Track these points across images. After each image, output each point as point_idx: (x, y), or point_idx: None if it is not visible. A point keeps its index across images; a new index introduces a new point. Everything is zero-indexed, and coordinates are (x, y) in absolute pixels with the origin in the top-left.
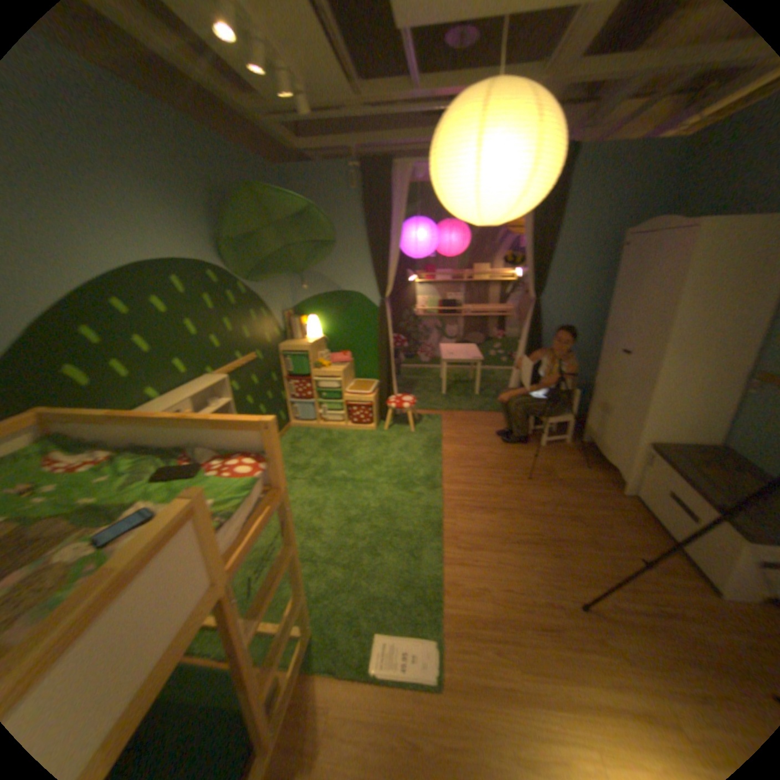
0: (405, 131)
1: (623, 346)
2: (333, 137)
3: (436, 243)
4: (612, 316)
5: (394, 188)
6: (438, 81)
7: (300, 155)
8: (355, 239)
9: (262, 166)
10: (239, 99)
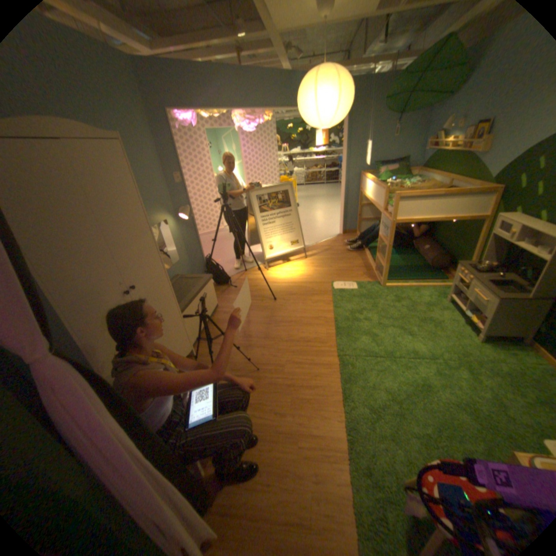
0: None
1: (116, 292)
2: None
3: None
4: None
5: None
6: None
7: None
8: None
9: None
10: None
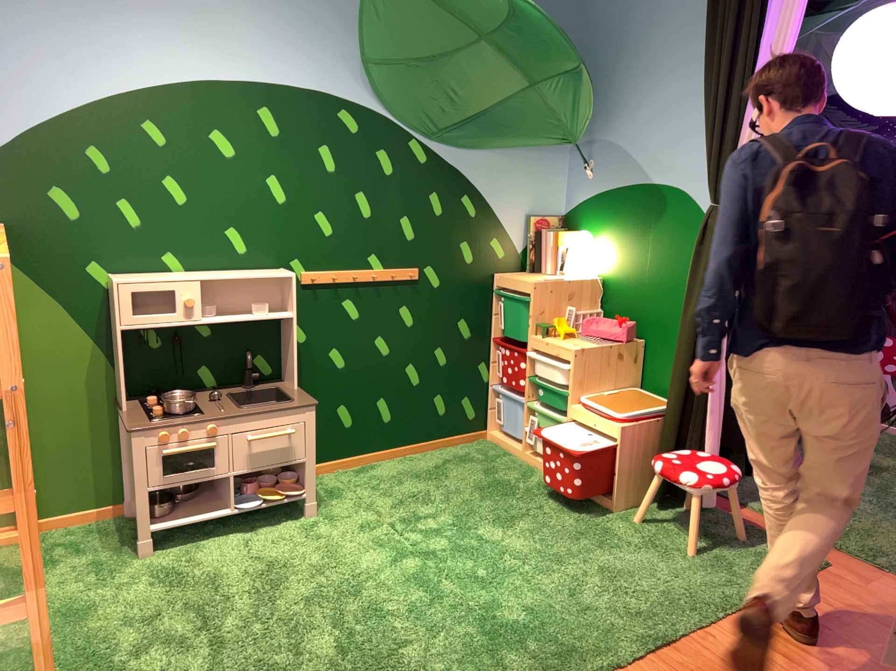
0: None
1: None
2: None
3: None
4: None
5: None
6: None
7: None
8: (690, 73)
9: None
10: None
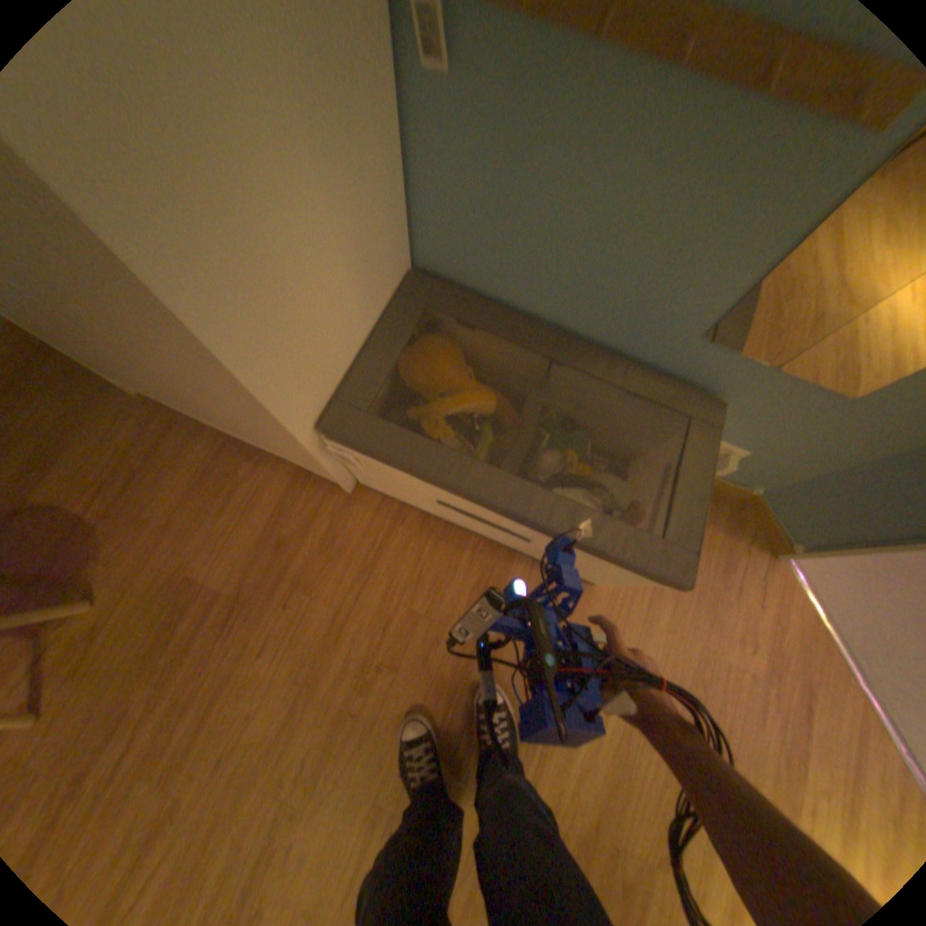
0: None
1: None
2: None
3: None
4: None
5: None
6: None
7: None
8: None
9: None
10: None
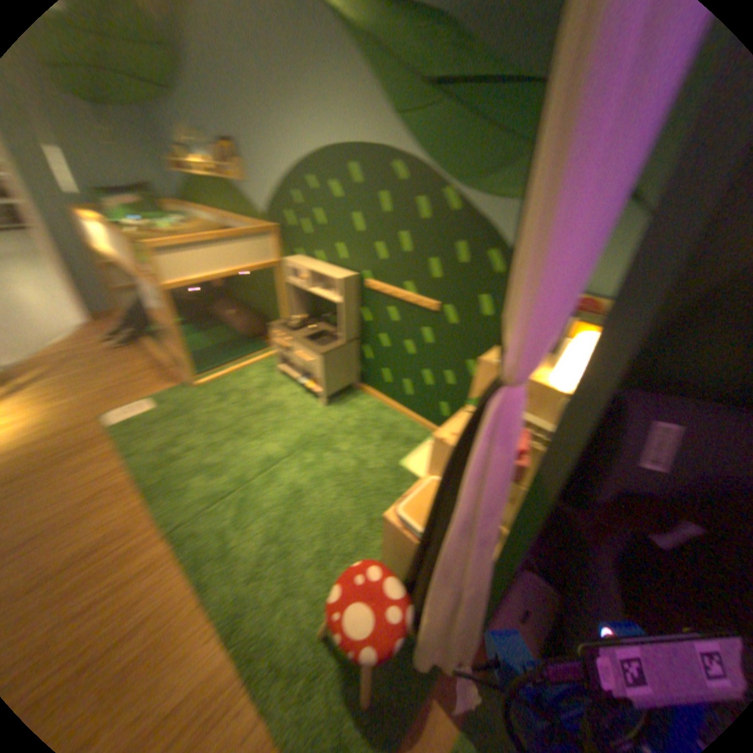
0: None
1: None
2: None
3: None
4: None
5: None
6: None
7: None
8: None
9: None
10: None
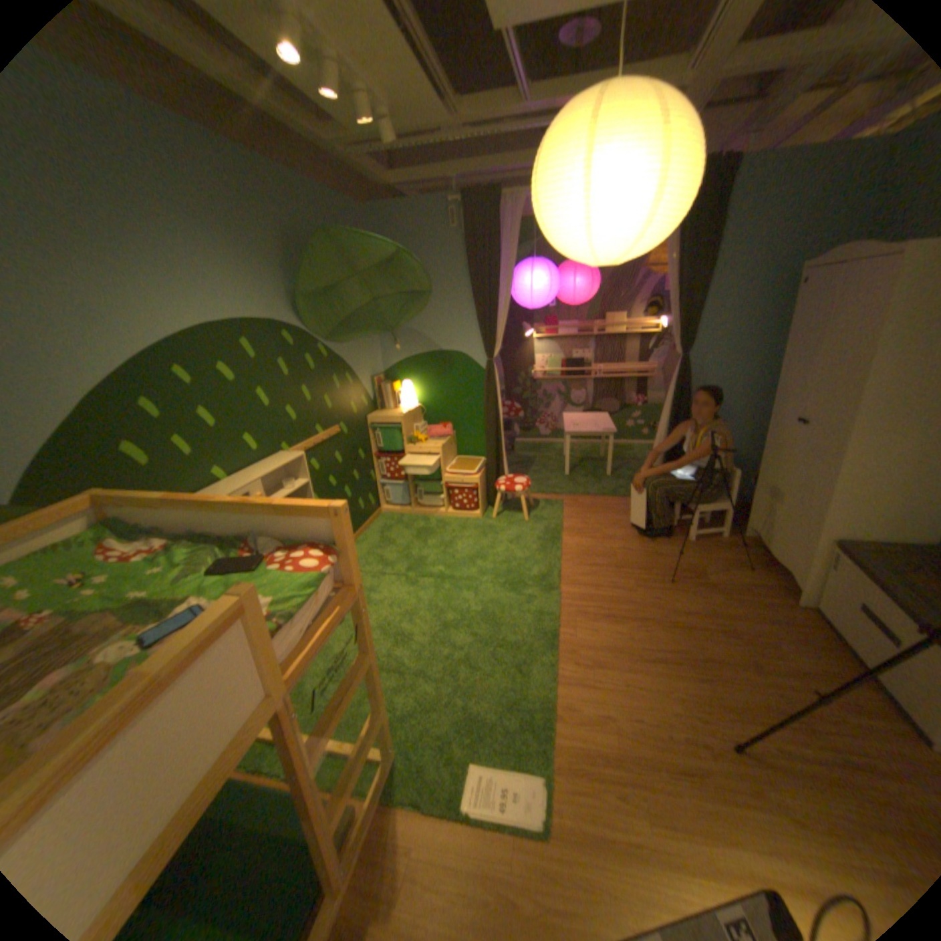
0: (517, 154)
1: (799, 414)
2: (431, 168)
3: (557, 290)
4: (786, 376)
5: (504, 225)
6: (554, 89)
7: (392, 191)
8: (458, 288)
9: (348, 207)
10: (320, 130)
